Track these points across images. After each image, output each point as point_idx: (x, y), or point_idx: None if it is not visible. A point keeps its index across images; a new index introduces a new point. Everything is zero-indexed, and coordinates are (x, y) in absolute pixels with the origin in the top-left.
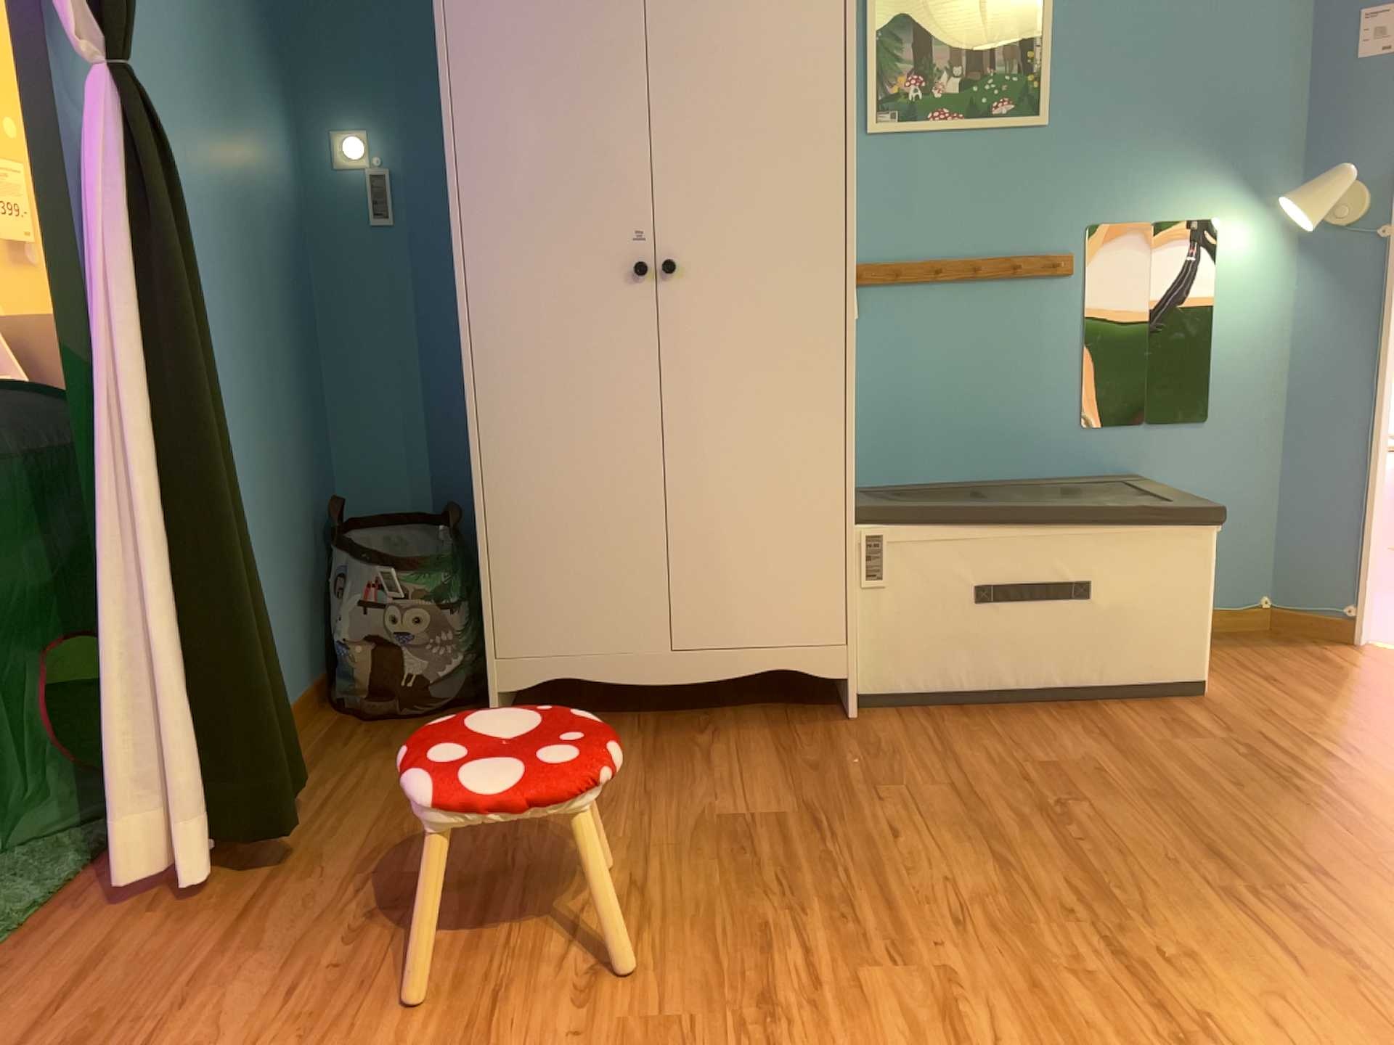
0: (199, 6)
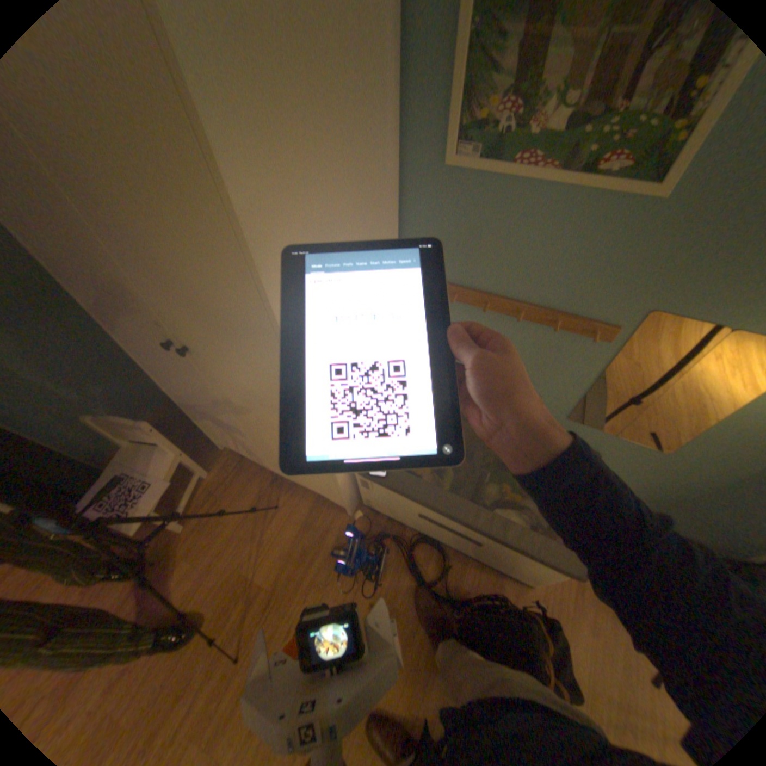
0: None
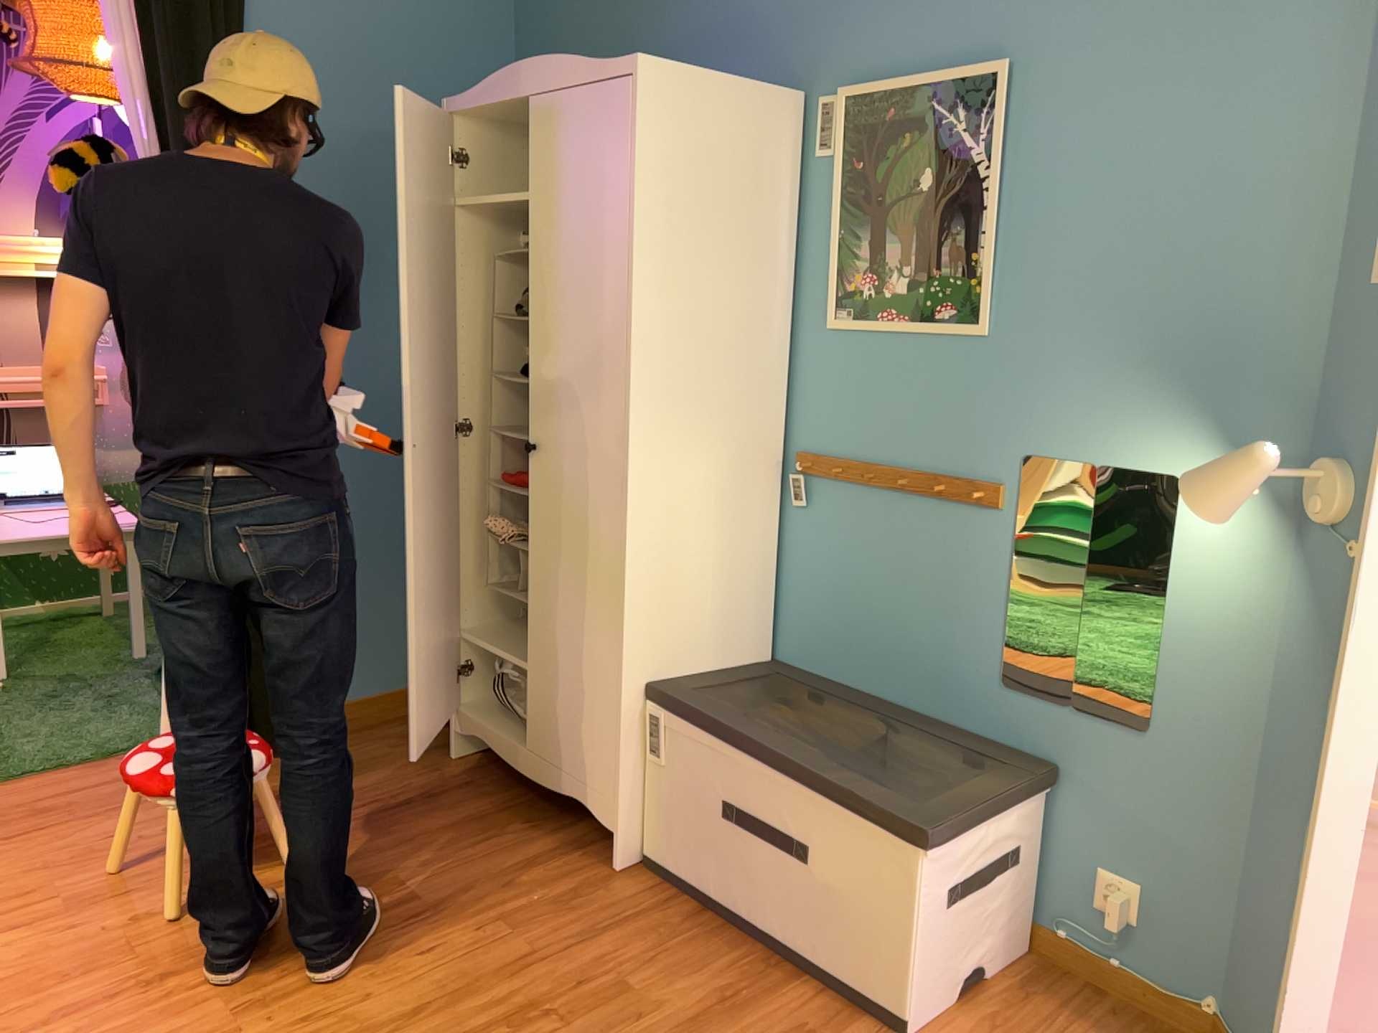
0: (376, 231)
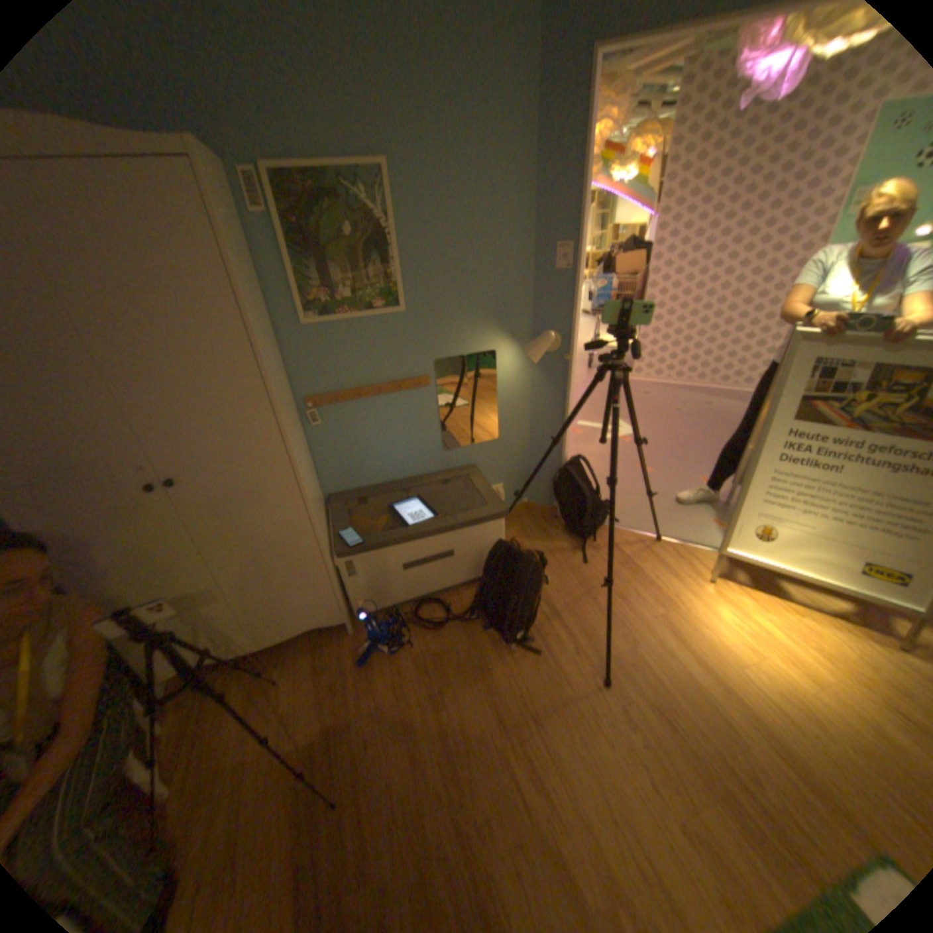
0: None
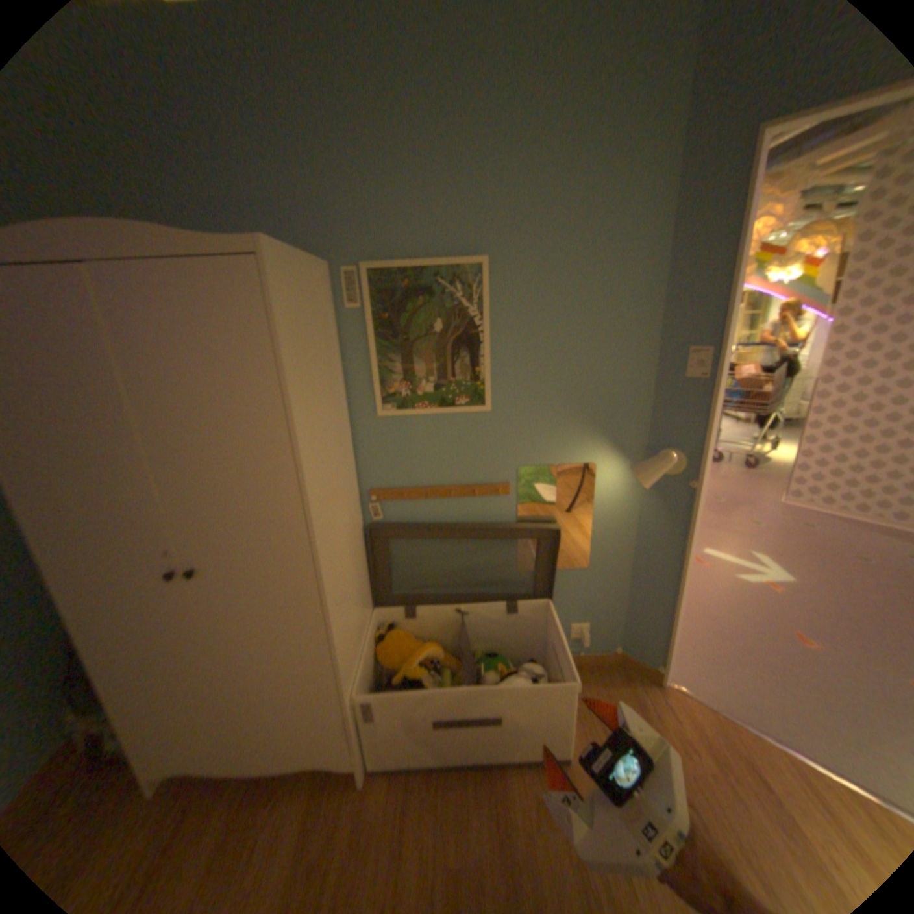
0: None
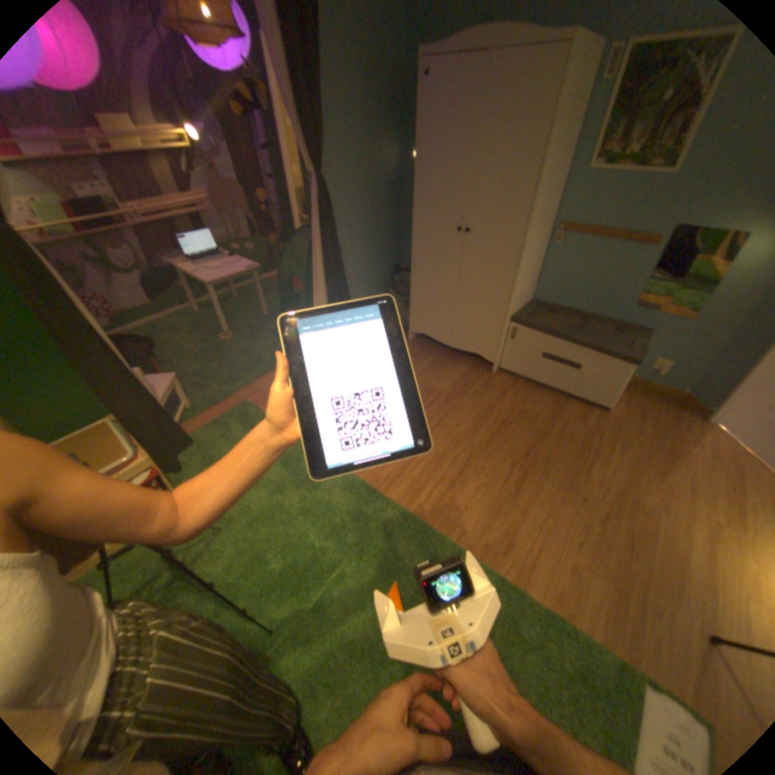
0: (361, 122)
